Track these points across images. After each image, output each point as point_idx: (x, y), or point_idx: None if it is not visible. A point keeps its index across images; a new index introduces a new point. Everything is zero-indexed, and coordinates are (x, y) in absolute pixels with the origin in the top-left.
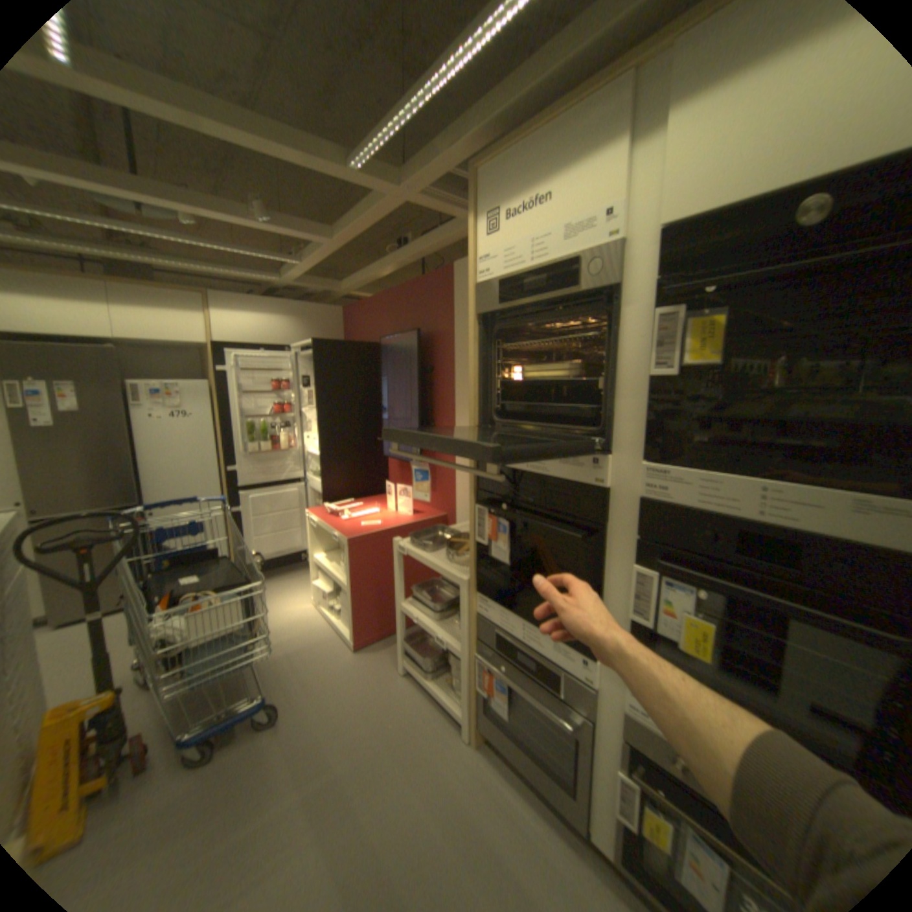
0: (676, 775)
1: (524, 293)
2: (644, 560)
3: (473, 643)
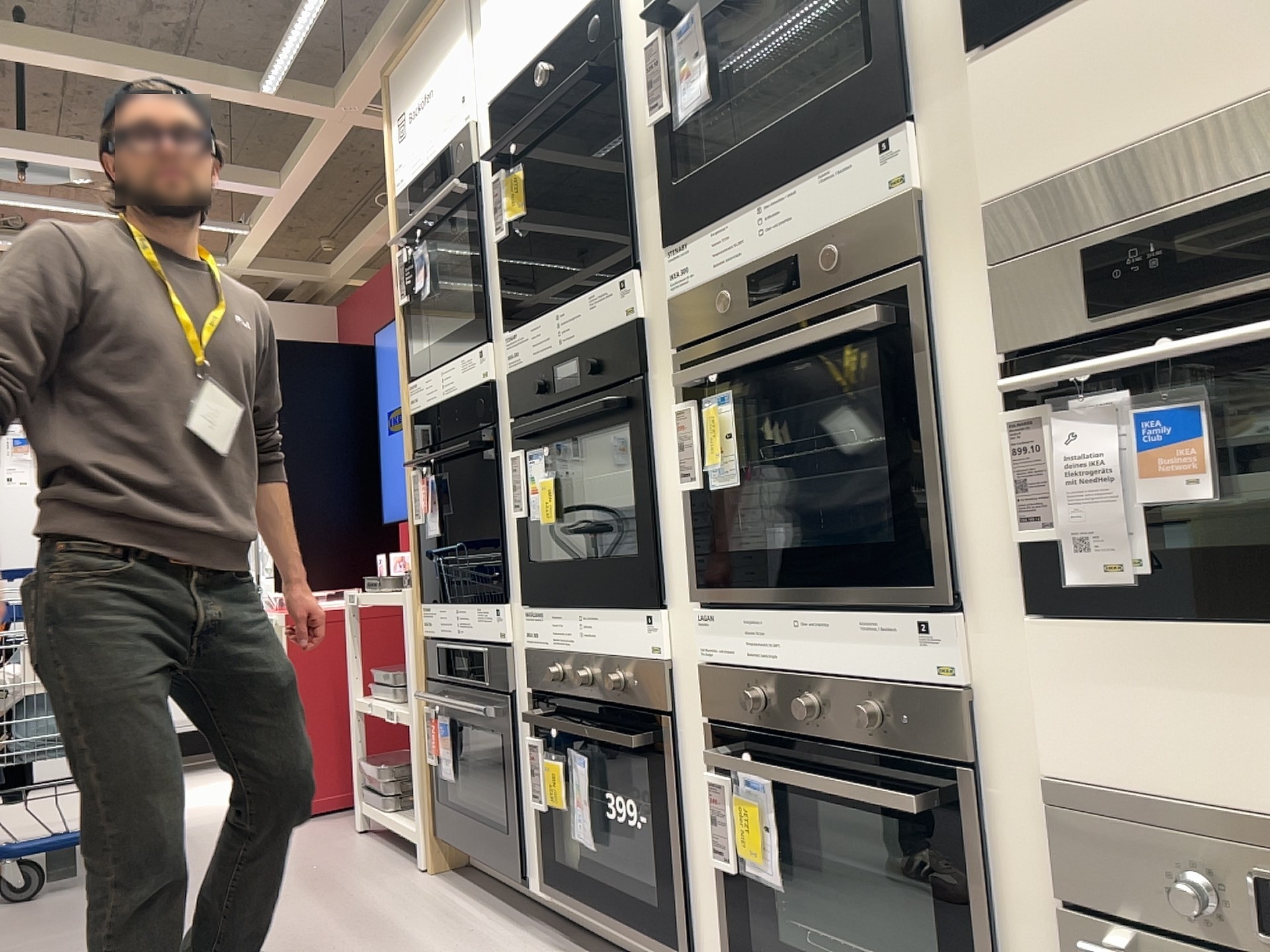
0: (555, 689)
1: (424, 196)
2: (514, 443)
3: (420, 685)
